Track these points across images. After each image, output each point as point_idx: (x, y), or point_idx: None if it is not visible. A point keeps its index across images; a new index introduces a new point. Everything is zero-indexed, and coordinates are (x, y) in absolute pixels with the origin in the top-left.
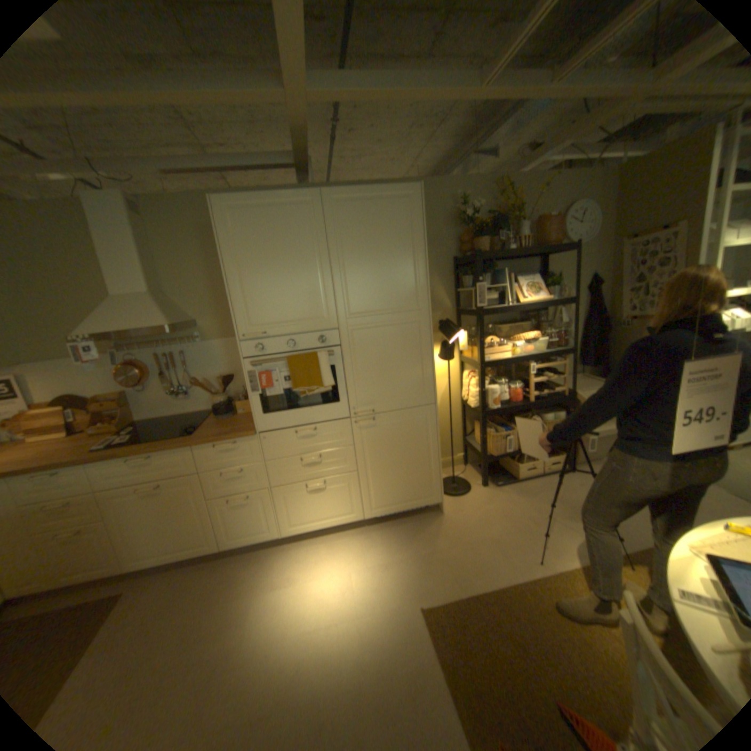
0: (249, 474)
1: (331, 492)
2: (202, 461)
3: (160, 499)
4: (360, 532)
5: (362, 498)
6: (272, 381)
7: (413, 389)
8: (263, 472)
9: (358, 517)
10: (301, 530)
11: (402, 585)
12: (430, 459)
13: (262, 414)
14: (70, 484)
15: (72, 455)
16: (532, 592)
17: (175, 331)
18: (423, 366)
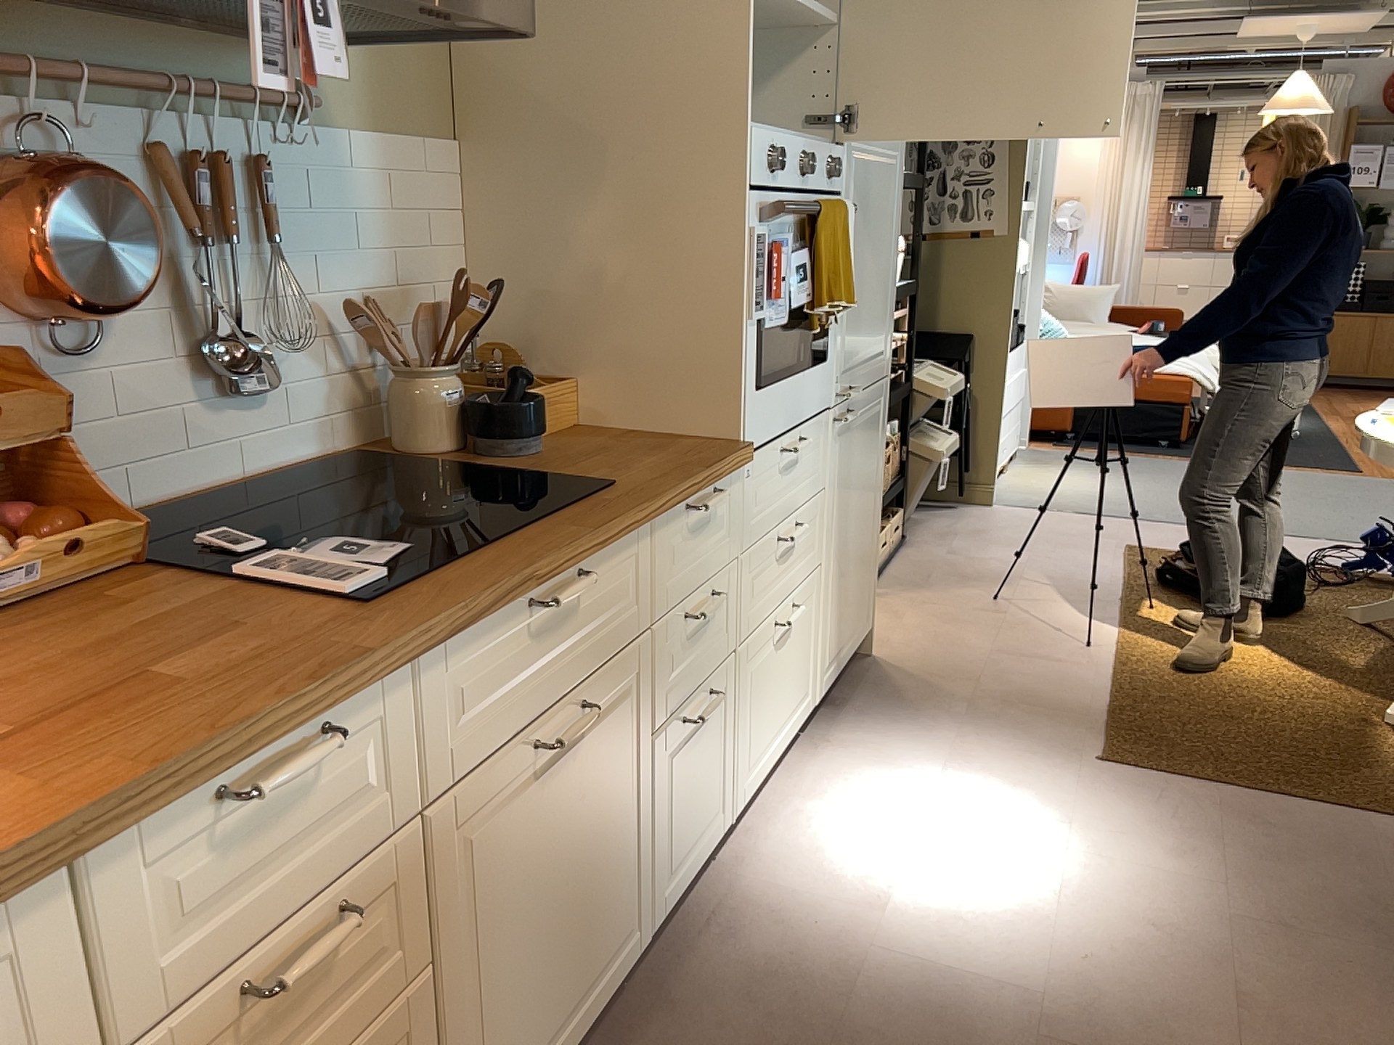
0: (719, 607)
1: (797, 634)
2: (664, 573)
3: (578, 765)
4: (808, 744)
5: (820, 642)
6: (780, 279)
7: (881, 335)
8: (736, 591)
9: (813, 700)
10: (759, 774)
11: (1021, 755)
12: (875, 517)
13: (755, 387)
14: (356, 789)
15: (287, 636)
16: (1132, 670)
17: (236, 47)
18: (891, 278)
